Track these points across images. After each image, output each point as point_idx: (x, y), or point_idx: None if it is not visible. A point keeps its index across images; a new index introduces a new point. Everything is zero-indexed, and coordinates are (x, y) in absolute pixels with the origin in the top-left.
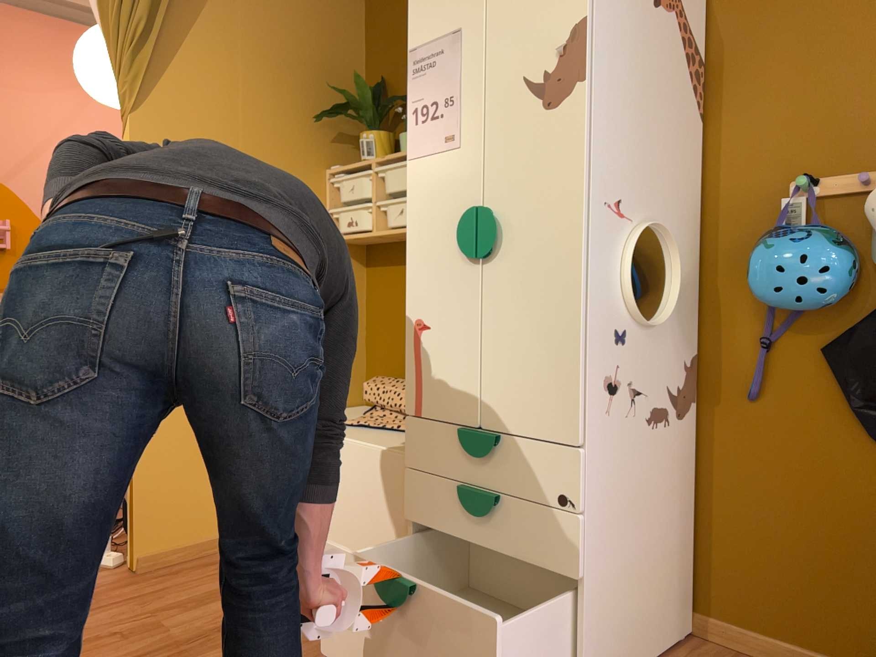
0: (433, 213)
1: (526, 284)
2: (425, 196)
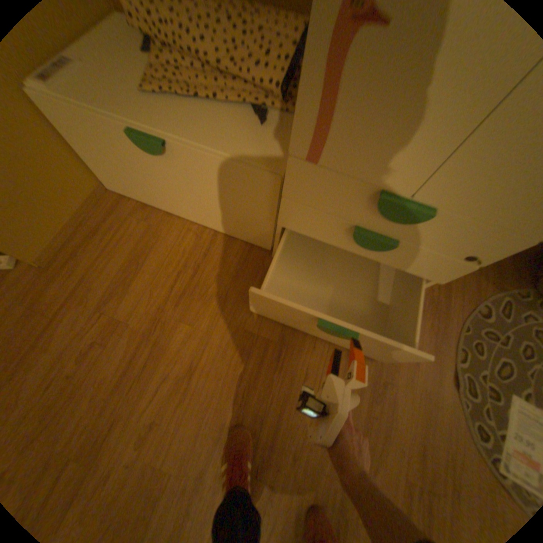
0: None
1: None
2: None
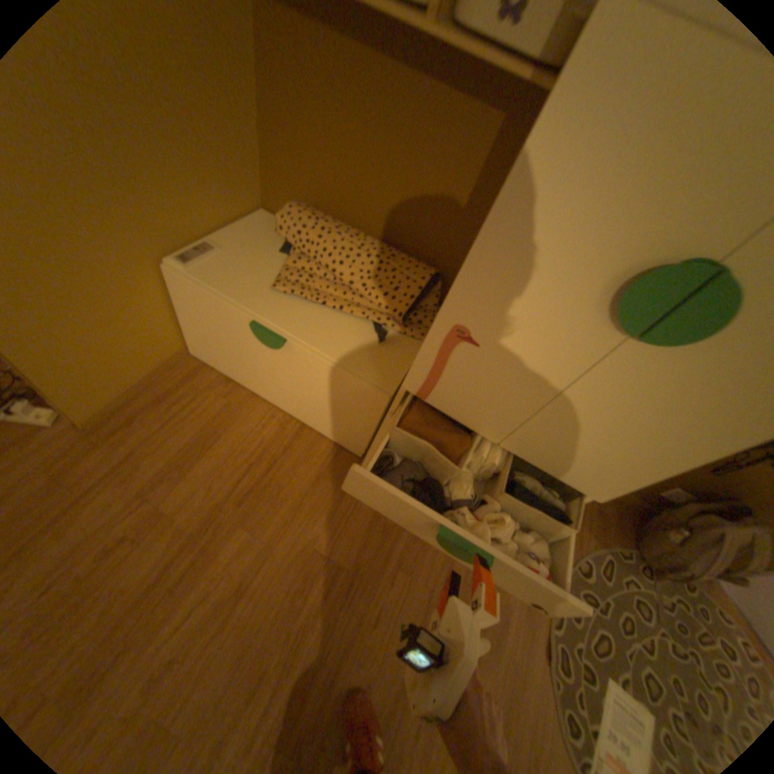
0: (592, 198)
1: (677, 398)
2: (599, 145)
